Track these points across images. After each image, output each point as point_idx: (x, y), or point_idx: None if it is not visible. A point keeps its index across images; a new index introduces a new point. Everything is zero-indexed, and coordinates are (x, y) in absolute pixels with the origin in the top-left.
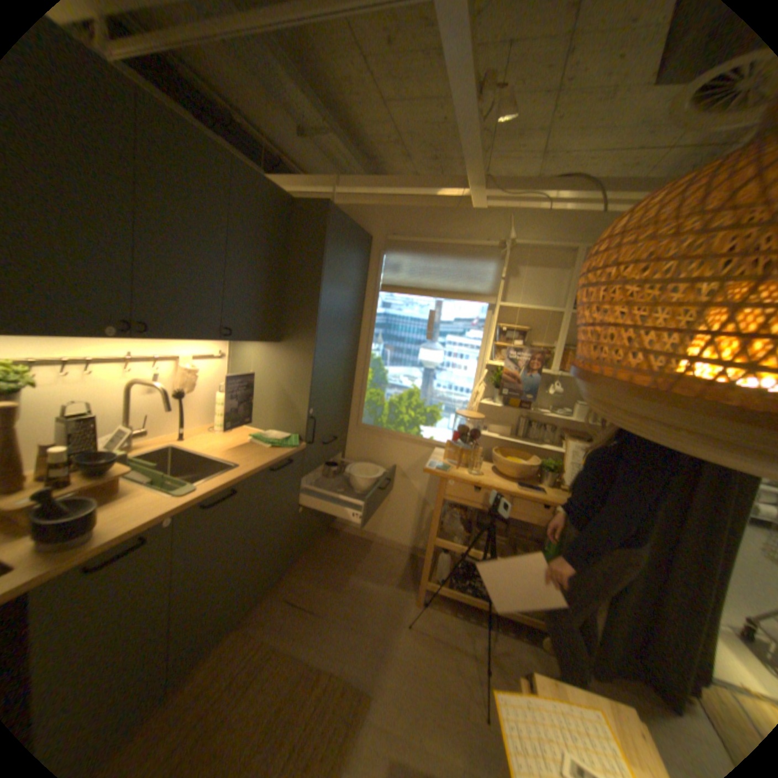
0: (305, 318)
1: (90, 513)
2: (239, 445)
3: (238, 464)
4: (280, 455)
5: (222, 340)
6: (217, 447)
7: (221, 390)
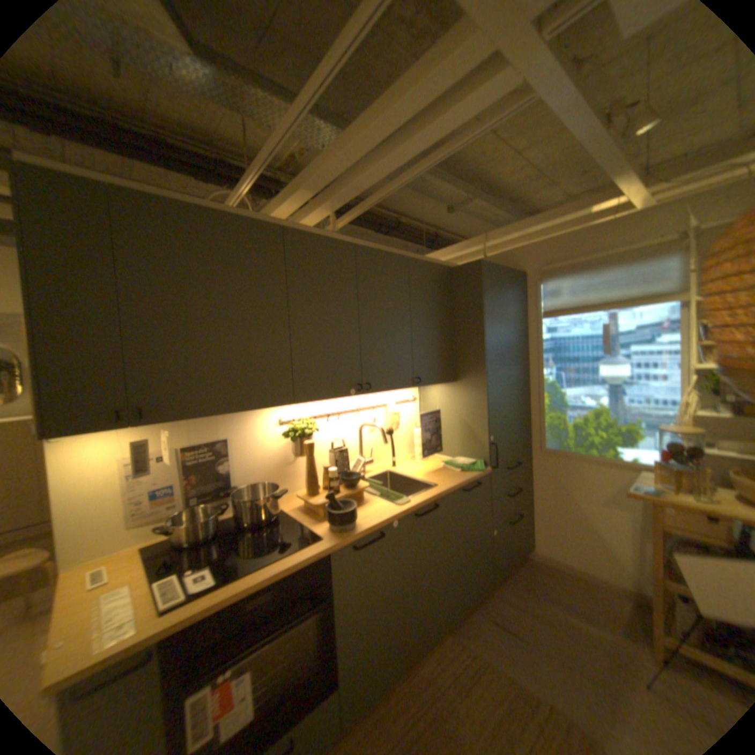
0: (475, 358)
1: (353, 510)
2: (435, 470)
3: (437, 485)
4: (469, 478)
5: (413, 387)
6: (418, 472)
7: (416, 426)
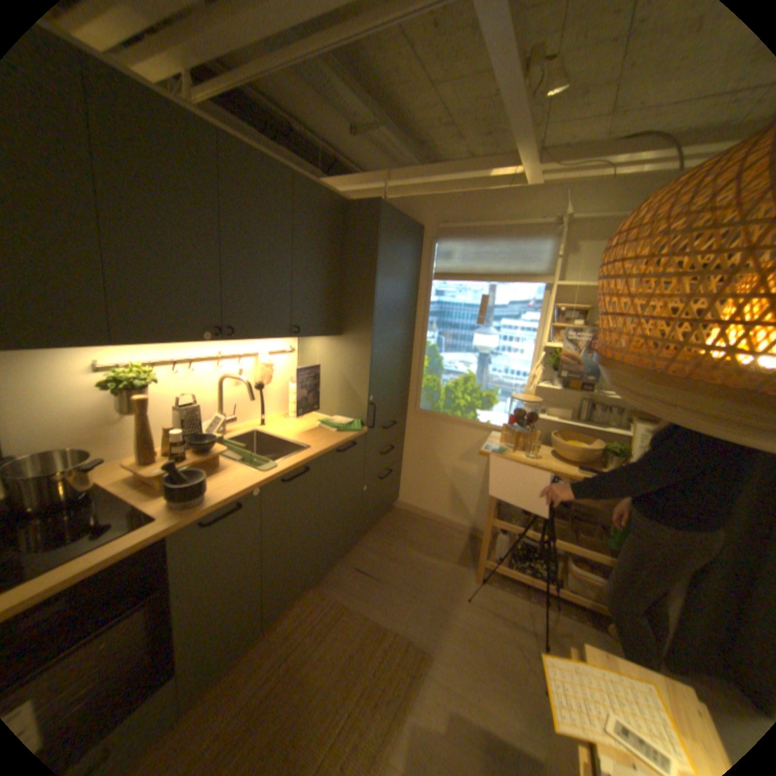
0: (363, 312)
1: (201, 481)
2: (310, 429)
3: (310, 445)
4: (345, 437)
5: (291, 336)
6: (291, 431)
7: (292, 381)
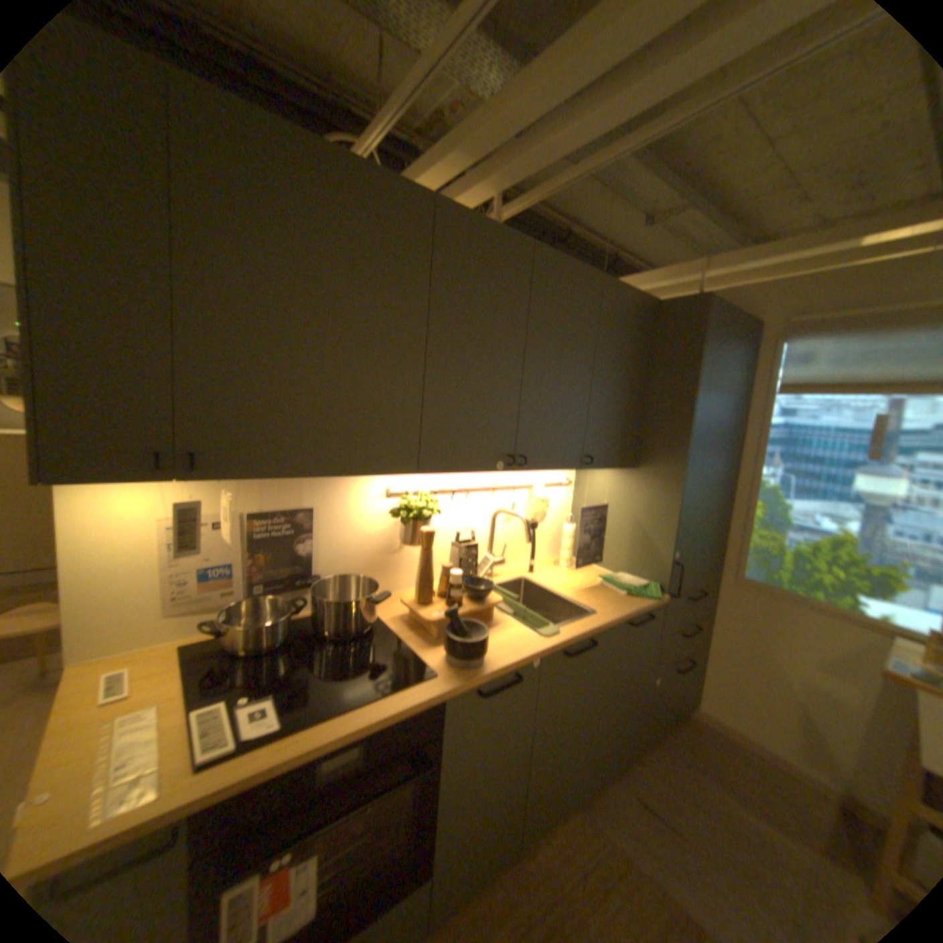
0: (672, 438)
1: (483, 639)
2: (590, 587)
3: (595, 611)
4: (640, 607)
5: (578, 468)
6: (566, 586)
7: (567, 521)
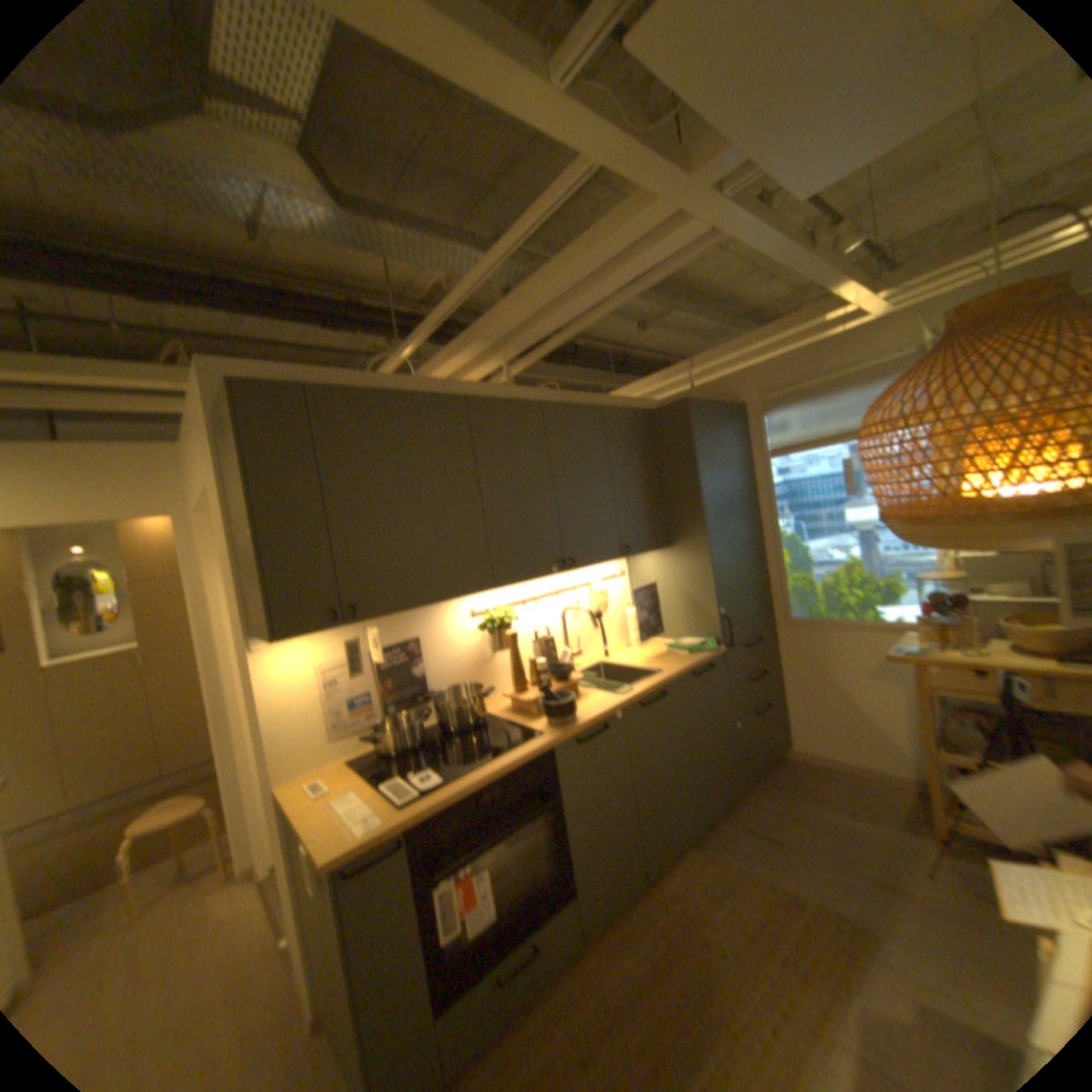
0: (691, 516)
1: (570, 700)
2: (657, 655)
3: (661, 670)
4: (699, 659)
5: (620, 557)
6: (637, 659)
7: (627, 606)
